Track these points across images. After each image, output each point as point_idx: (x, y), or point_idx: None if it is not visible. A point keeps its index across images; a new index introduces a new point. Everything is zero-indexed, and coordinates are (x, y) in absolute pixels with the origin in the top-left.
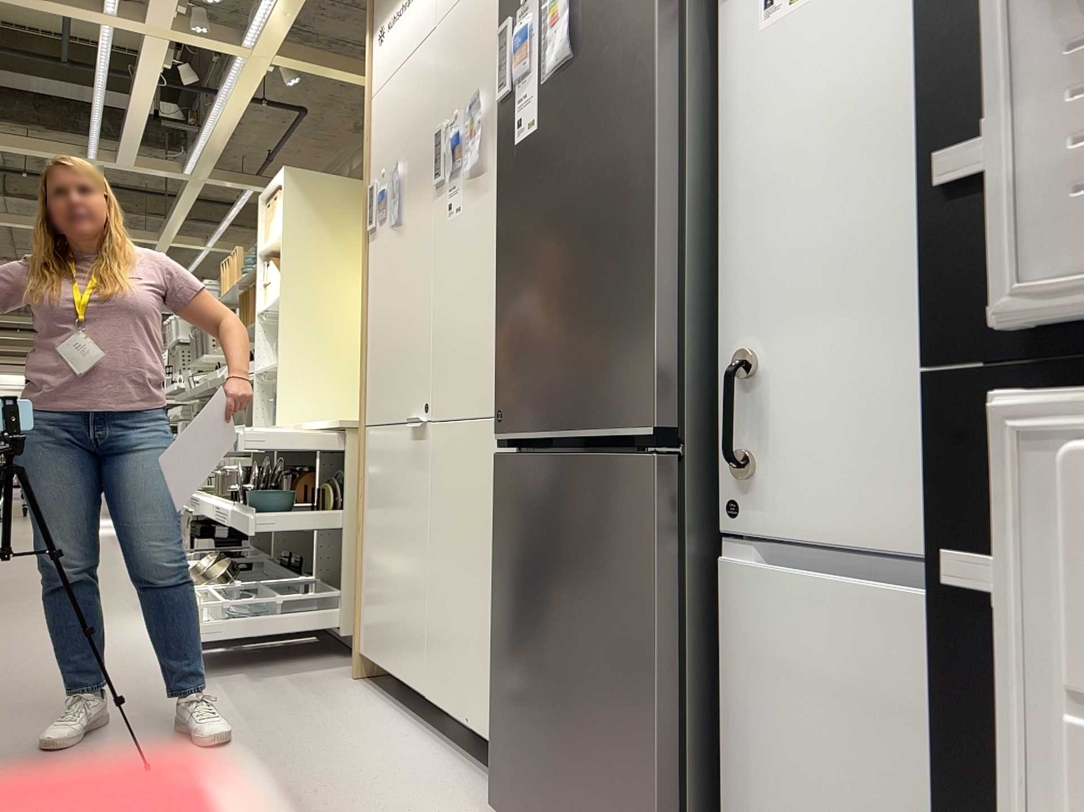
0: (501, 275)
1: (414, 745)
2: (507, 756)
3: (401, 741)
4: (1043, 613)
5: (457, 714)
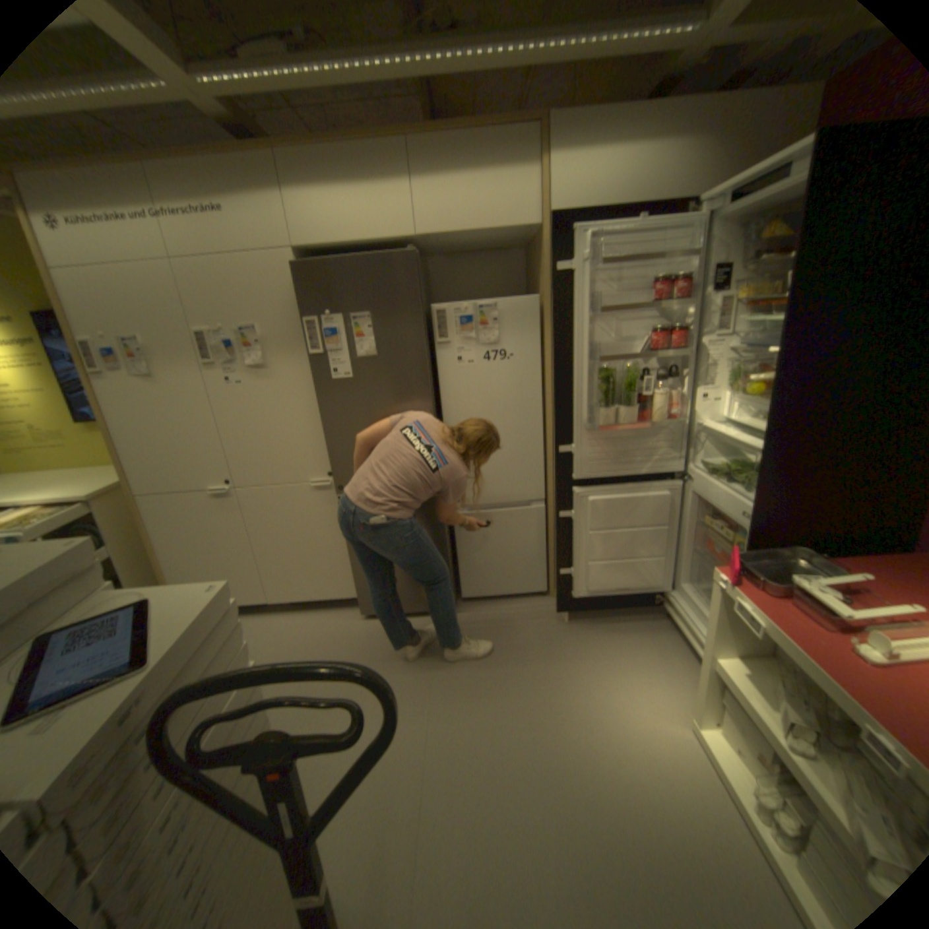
0: (330, 432)
1: (280, 622)
2: (362, 596)
3: (271, 624)
4: (576, 518)
5: (301, 599)
